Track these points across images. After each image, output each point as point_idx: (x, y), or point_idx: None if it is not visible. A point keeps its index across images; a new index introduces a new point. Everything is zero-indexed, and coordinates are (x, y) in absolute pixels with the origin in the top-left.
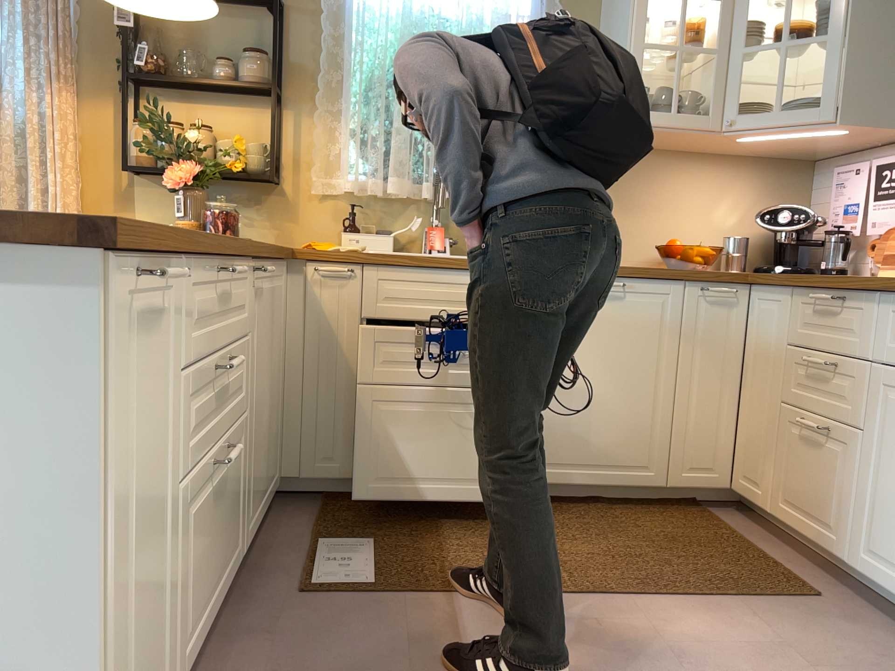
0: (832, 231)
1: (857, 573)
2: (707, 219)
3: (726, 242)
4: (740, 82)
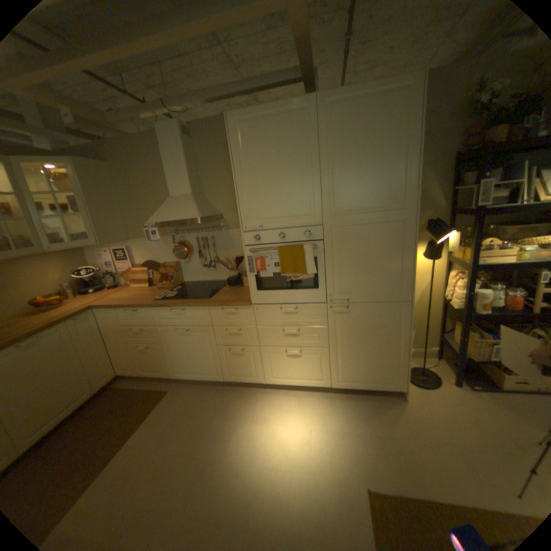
0: (101, 272)
1: (172, 379)
2: (44, 281)
3: (59, 289)
4: (43, 231)
